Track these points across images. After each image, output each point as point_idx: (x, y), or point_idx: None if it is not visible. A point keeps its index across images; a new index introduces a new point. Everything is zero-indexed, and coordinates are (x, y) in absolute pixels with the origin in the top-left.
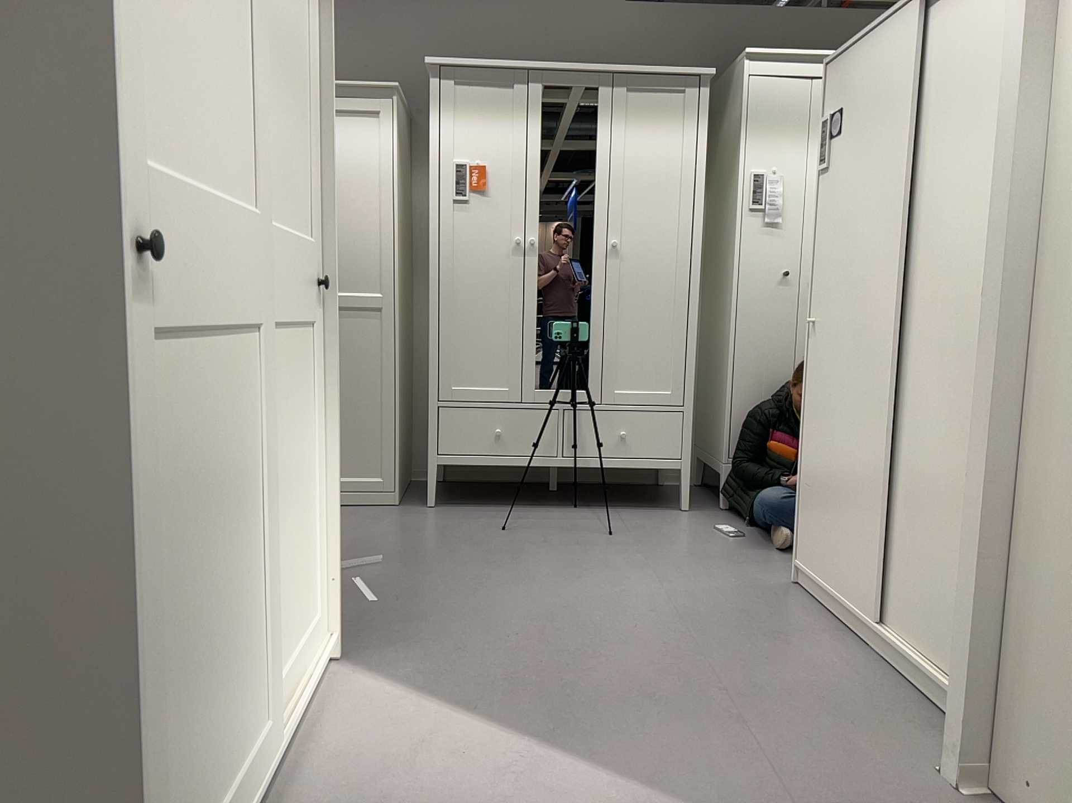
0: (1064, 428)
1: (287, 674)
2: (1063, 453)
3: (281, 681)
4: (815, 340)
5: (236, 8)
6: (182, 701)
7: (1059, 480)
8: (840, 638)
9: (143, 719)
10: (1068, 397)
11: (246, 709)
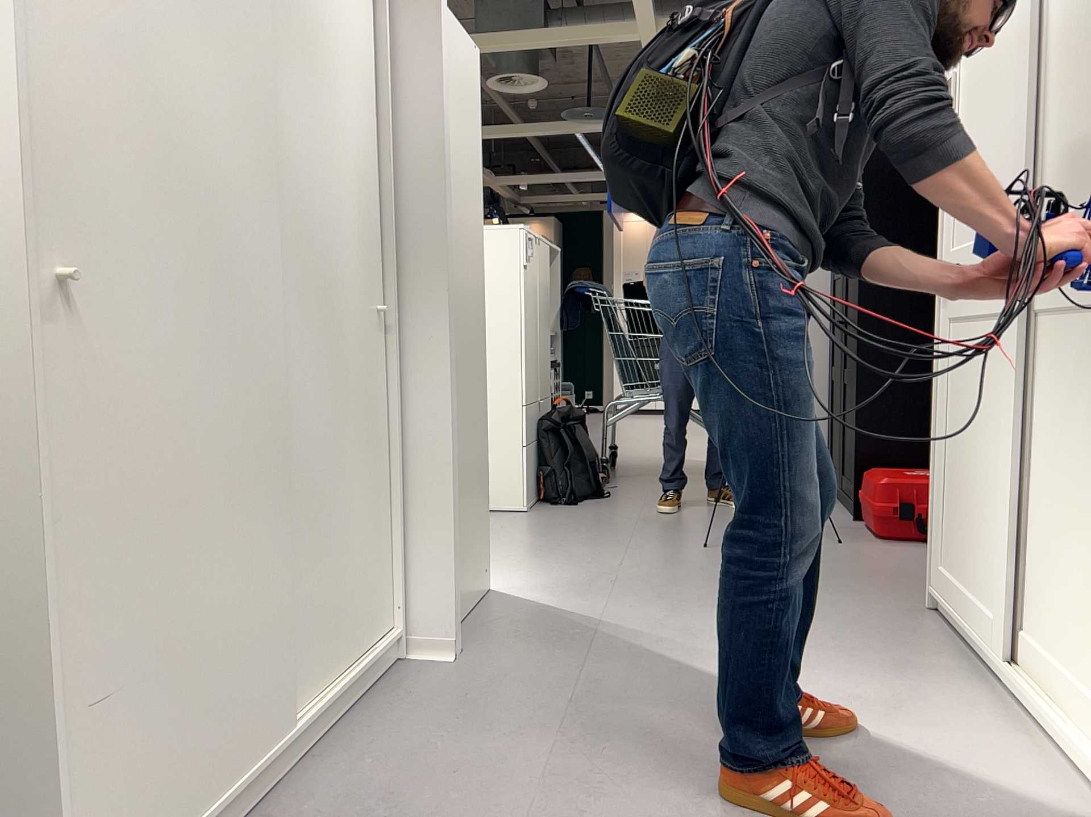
0: (444, 371)
1: (1044, 659)
2: (444, 387)
3: (1037, 650)
4: (76, 321)
5: (1006, 93)
6: (950, 491)
7: (444, 403)
8: (277, 811)
9: (934, 467)
10: (443, 352)
11: (980, 569)
